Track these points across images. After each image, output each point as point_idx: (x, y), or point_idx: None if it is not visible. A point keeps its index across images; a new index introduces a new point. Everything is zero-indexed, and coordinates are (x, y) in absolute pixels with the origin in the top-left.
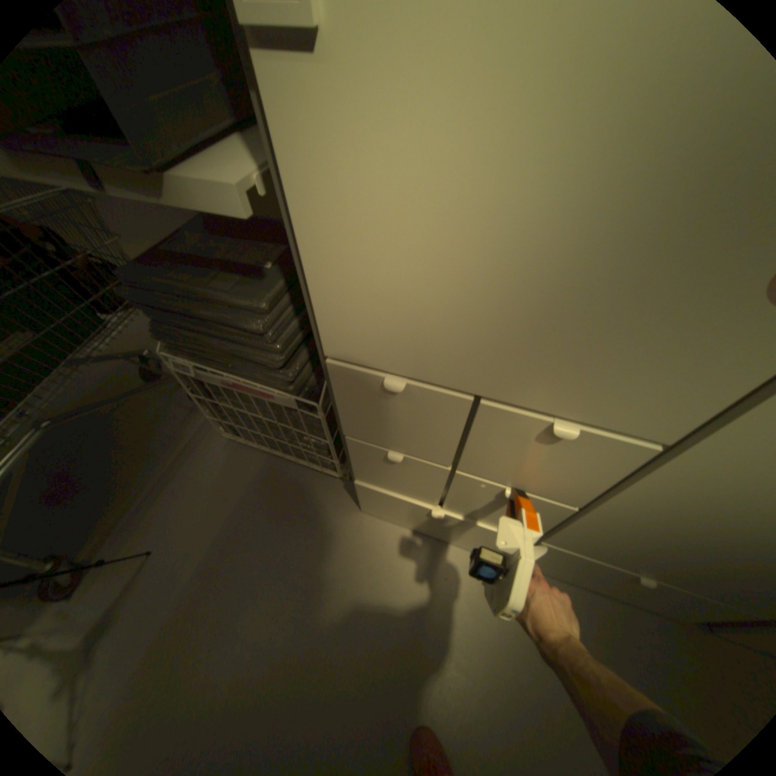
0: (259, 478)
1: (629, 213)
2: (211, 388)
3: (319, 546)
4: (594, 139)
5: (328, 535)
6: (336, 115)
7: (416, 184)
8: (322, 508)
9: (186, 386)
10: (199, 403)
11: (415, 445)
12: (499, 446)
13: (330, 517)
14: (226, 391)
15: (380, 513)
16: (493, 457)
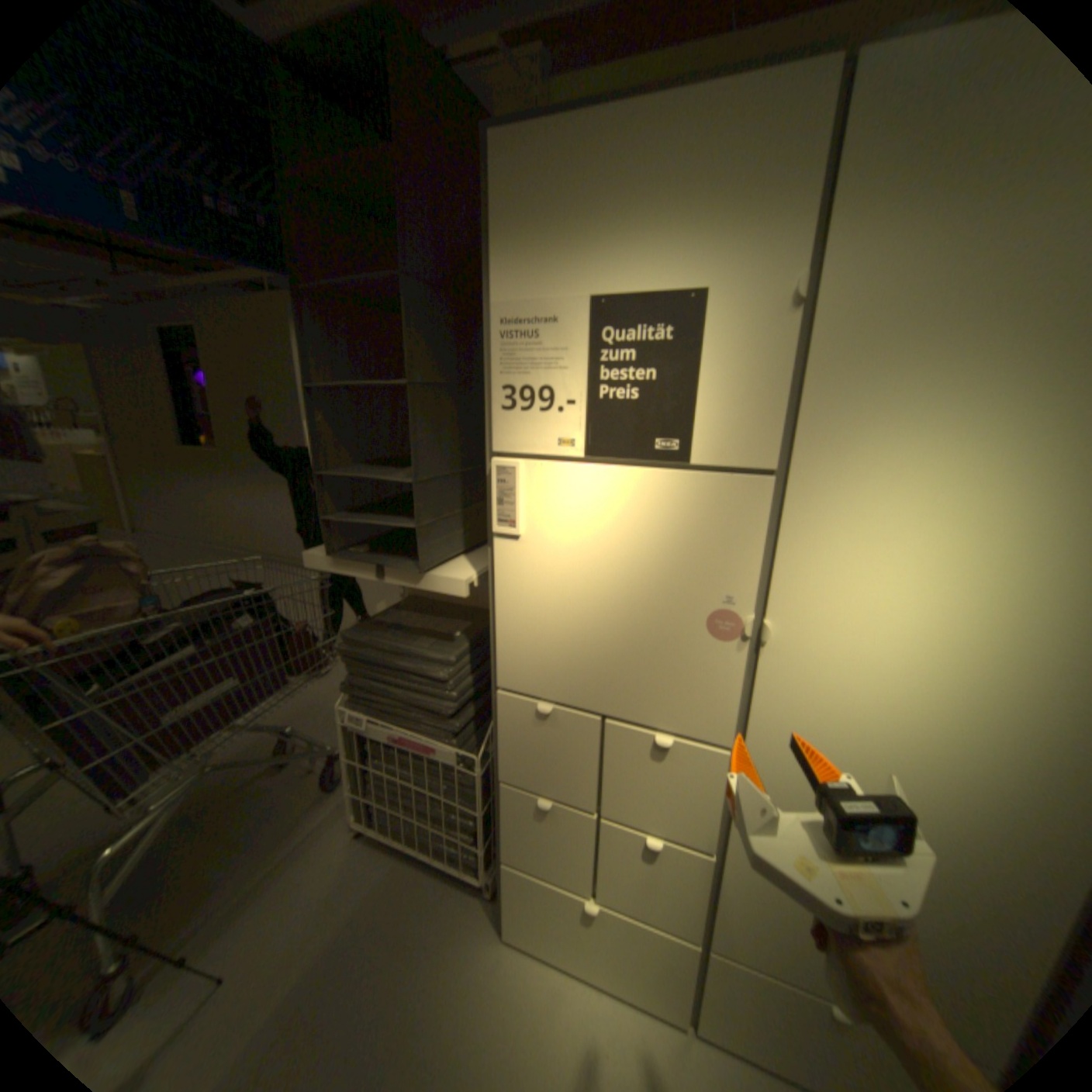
0: (380, 890)
1: (642, 599)
2: (372, 748)
3: (440, 990)
4: (620, 574)
5: (455, 976)
6: (525, 559)
7: (557, 585)
8: (451, 937)
9: (344, 748)
10: (347, 772)
11: (563, 784)
12: (628, 772)
13: (460, 950)
14: (386, 751)
15: (524, 943)
16: (627, 789)
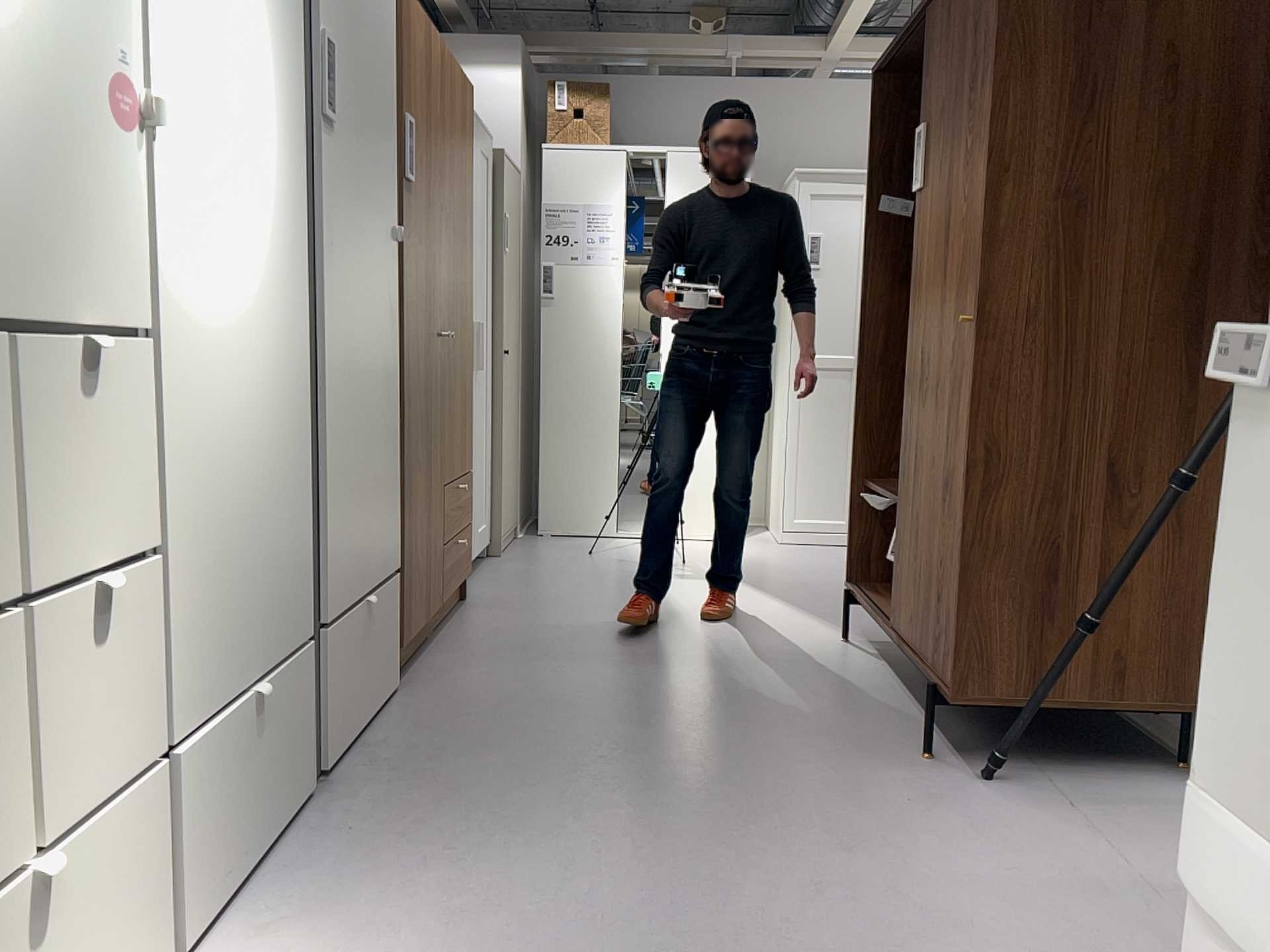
0: None
1: (21, 30)
2: None
3: None
4: None
5: None
6: None
7: None
8: None
9: None
10: None
11: None
12: (41, 448)
13: None
14: None
15: None
16: (43, 492)
